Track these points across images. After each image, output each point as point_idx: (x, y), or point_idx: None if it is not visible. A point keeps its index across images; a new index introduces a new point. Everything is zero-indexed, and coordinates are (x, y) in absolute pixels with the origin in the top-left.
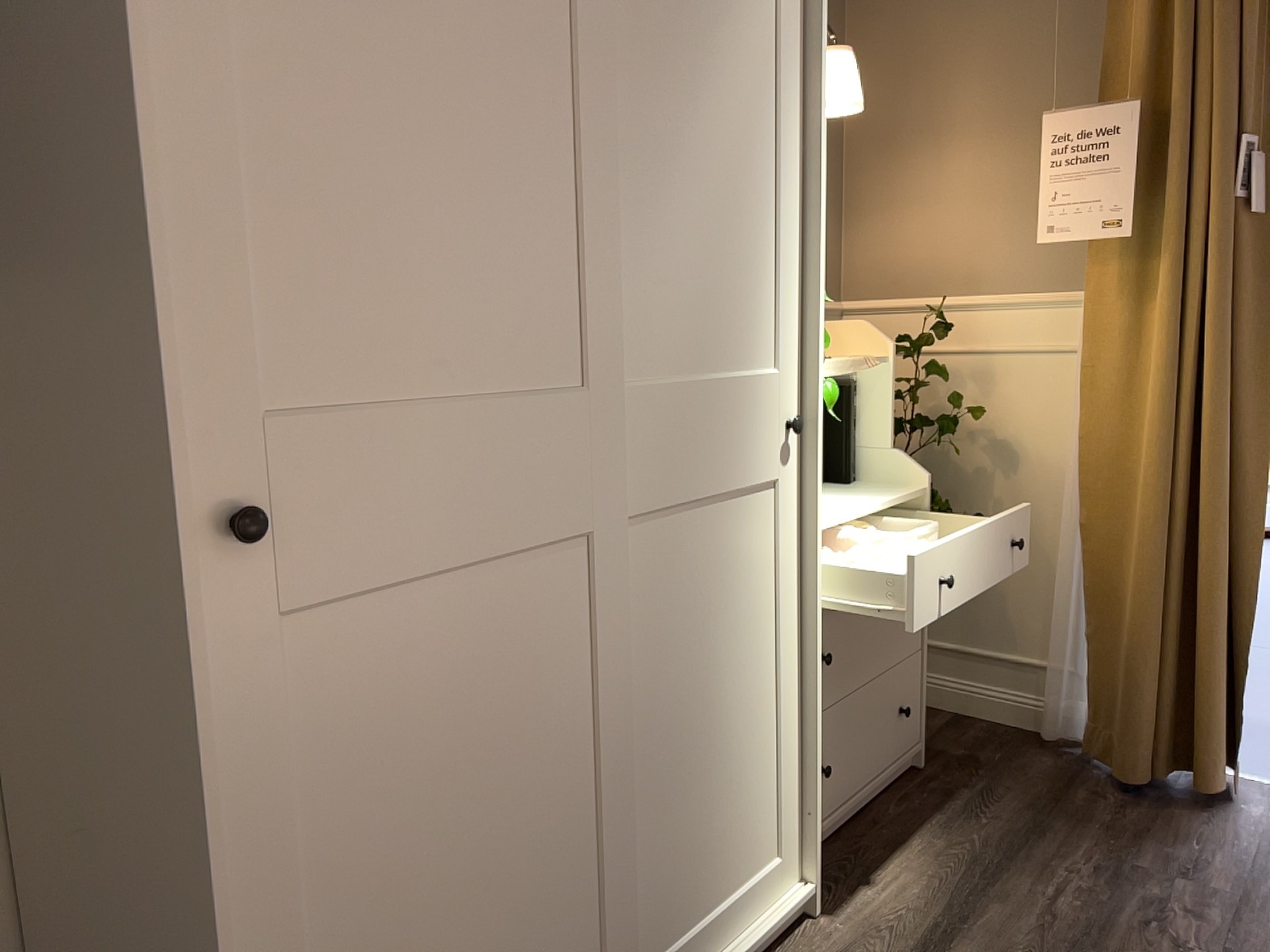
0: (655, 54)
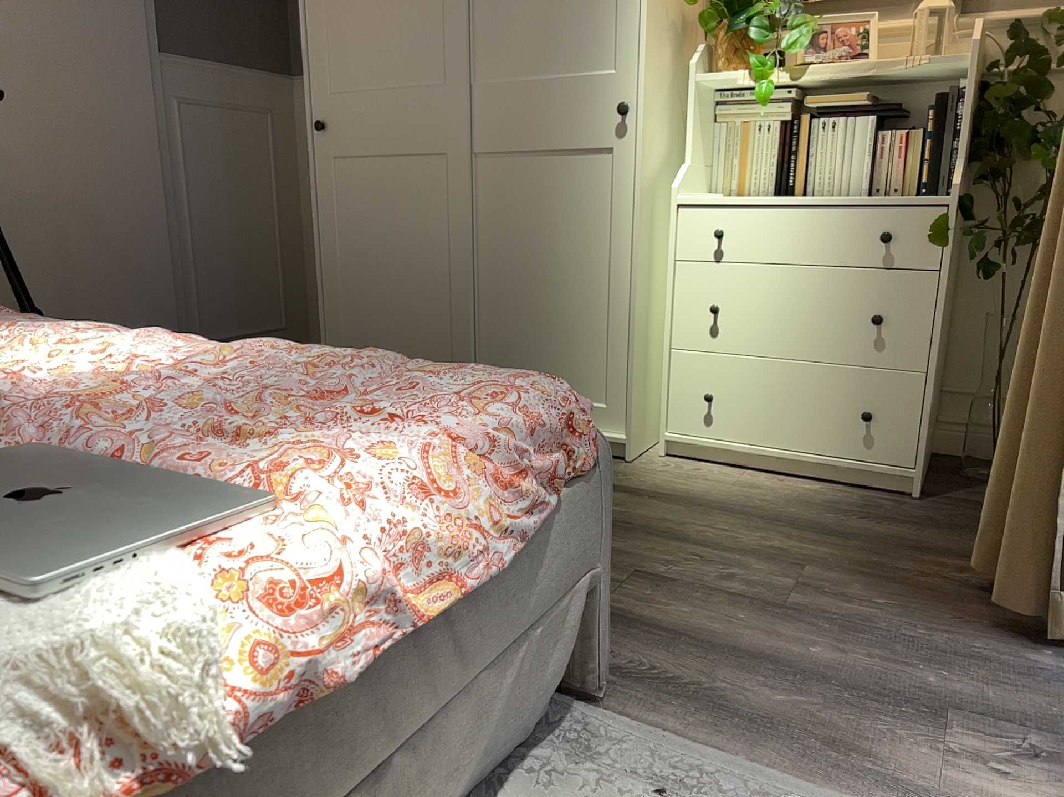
0: None
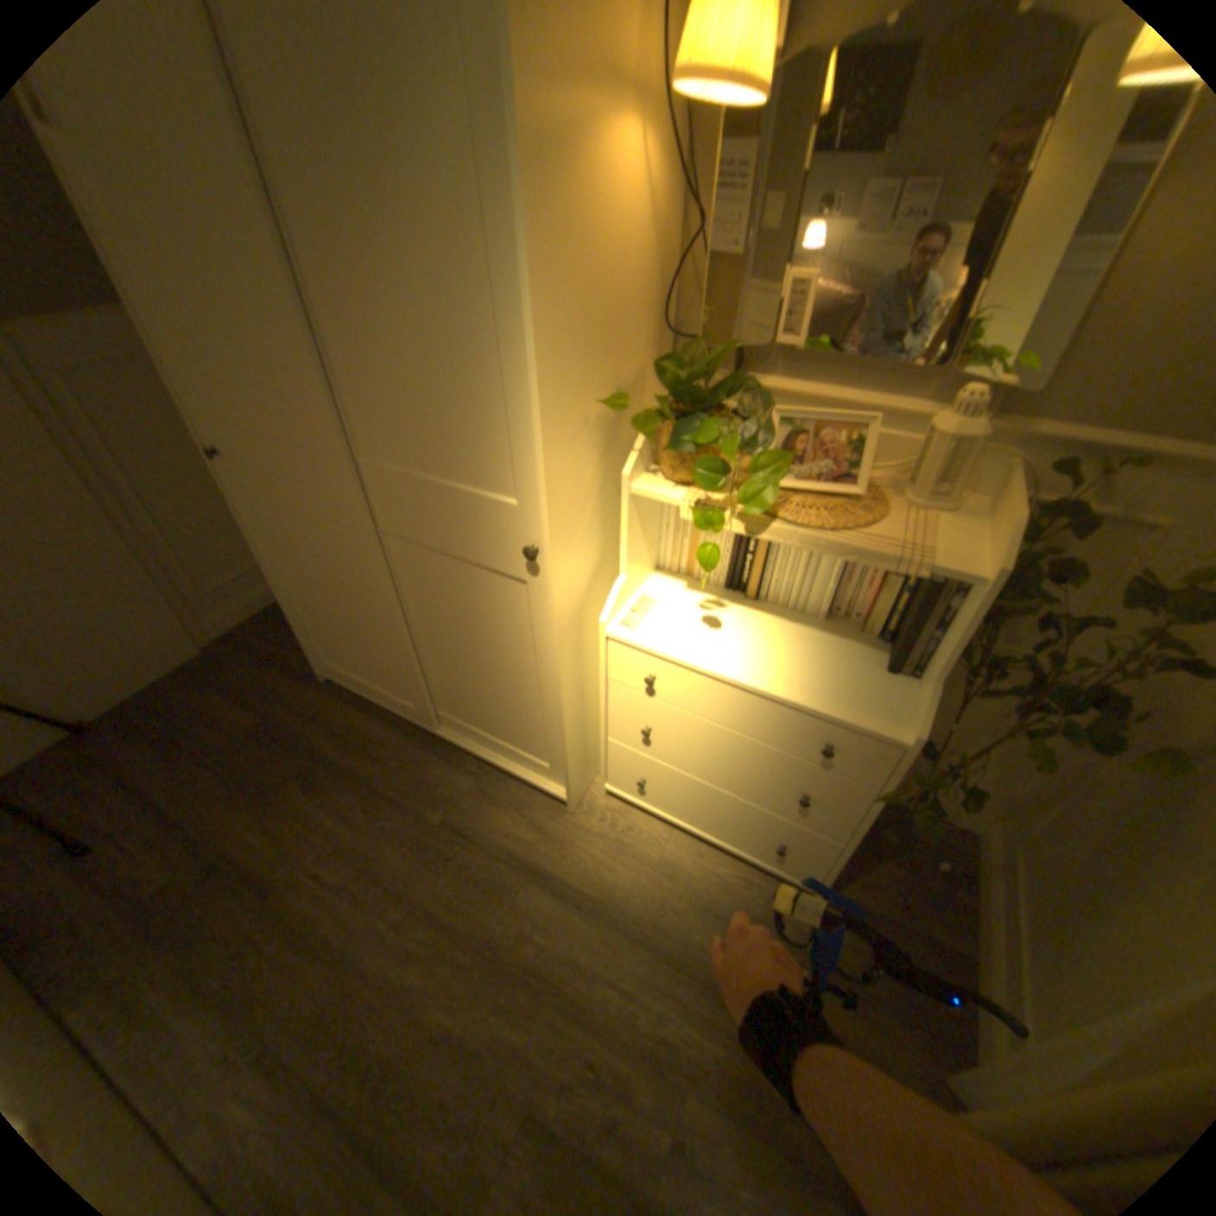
0: (325, 212)
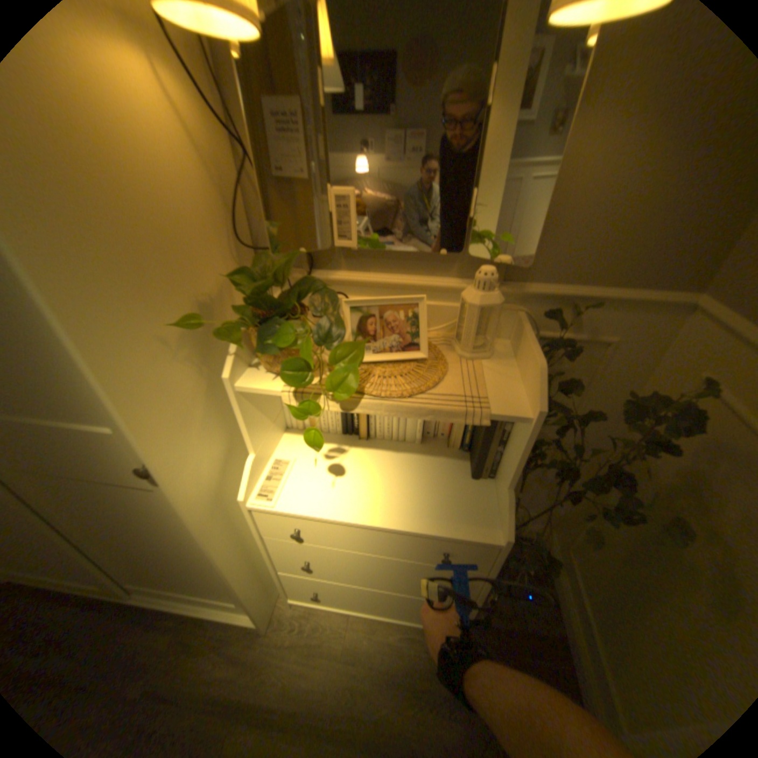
0: None
